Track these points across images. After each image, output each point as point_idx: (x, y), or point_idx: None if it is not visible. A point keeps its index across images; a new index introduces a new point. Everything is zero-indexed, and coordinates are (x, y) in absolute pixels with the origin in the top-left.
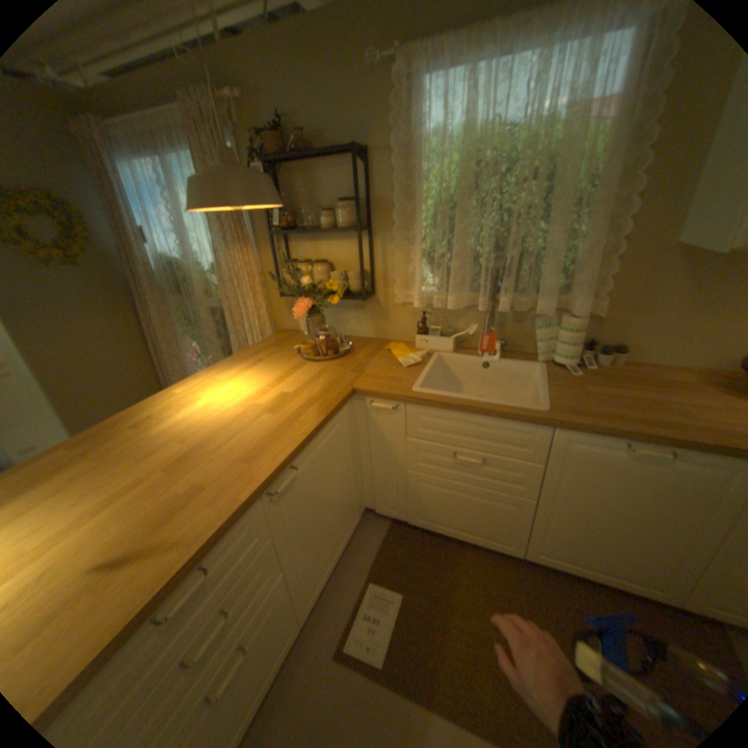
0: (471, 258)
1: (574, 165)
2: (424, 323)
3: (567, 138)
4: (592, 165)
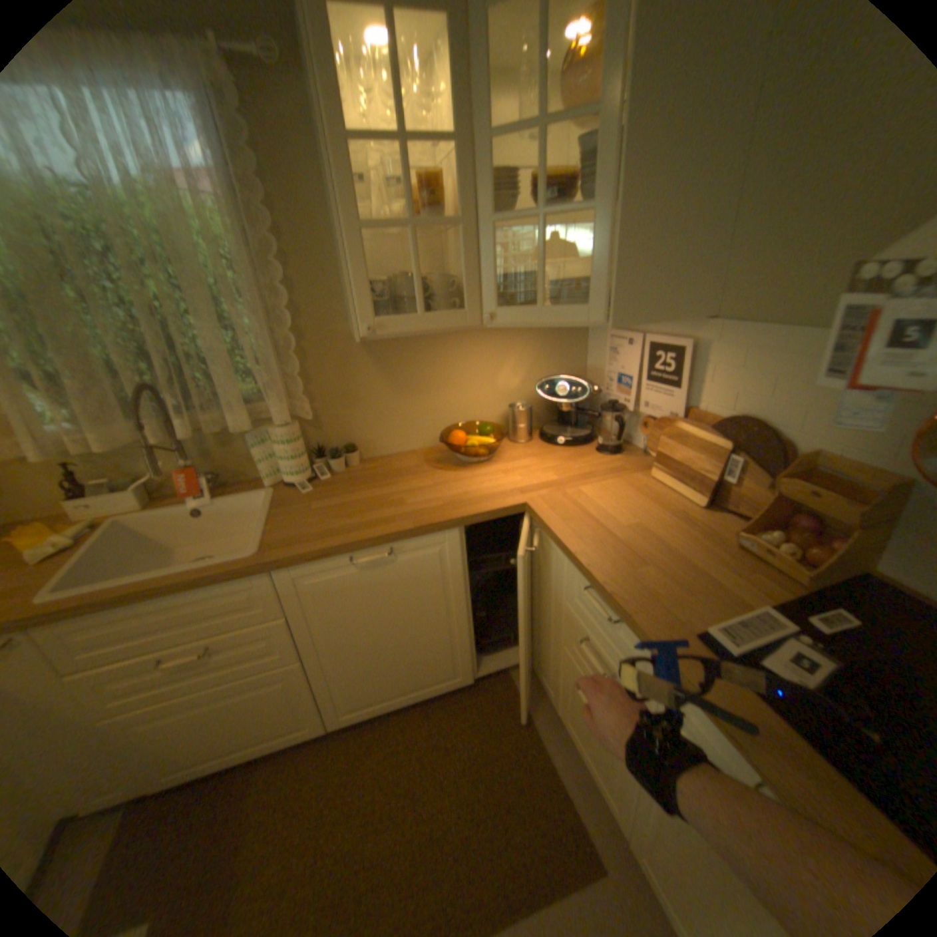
0: (102, 374)
1: (190, 248)
2: (74, 480)
3: (166, 215)
4: (214, 250)
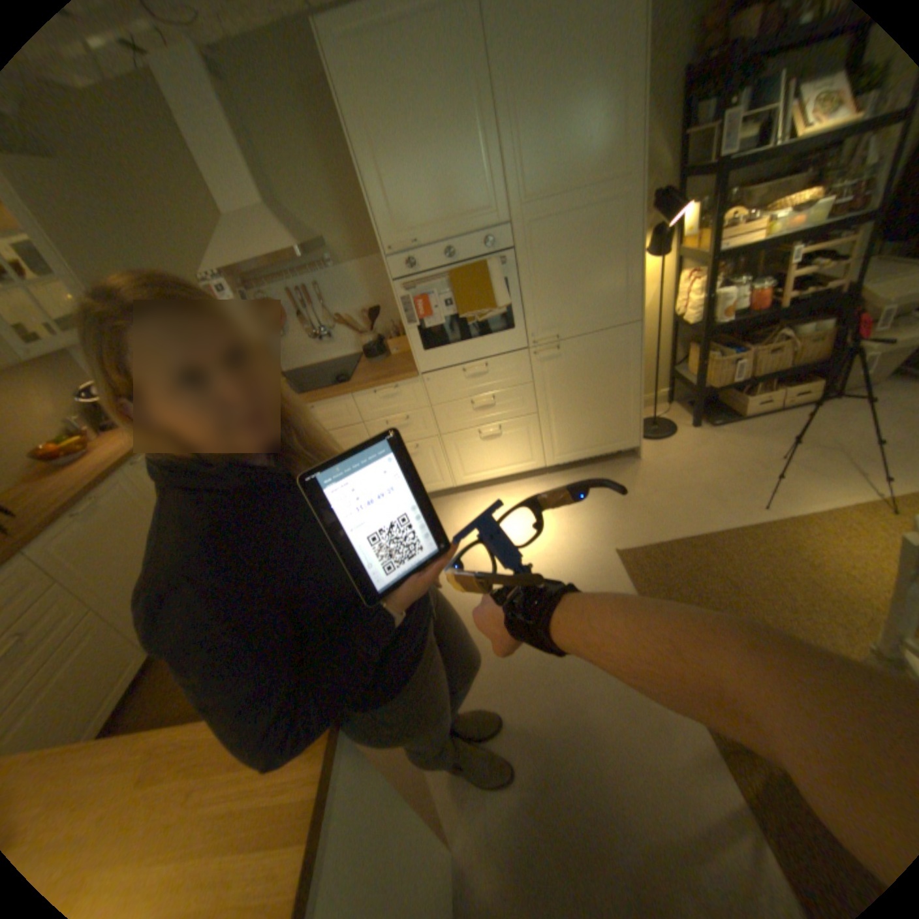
0: None
1: None
2: None
3: None
4: None
